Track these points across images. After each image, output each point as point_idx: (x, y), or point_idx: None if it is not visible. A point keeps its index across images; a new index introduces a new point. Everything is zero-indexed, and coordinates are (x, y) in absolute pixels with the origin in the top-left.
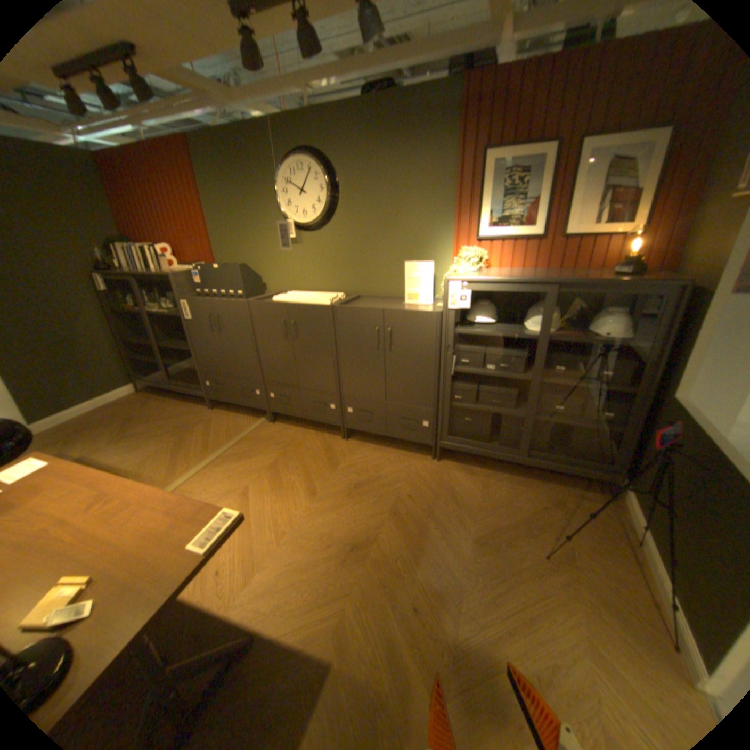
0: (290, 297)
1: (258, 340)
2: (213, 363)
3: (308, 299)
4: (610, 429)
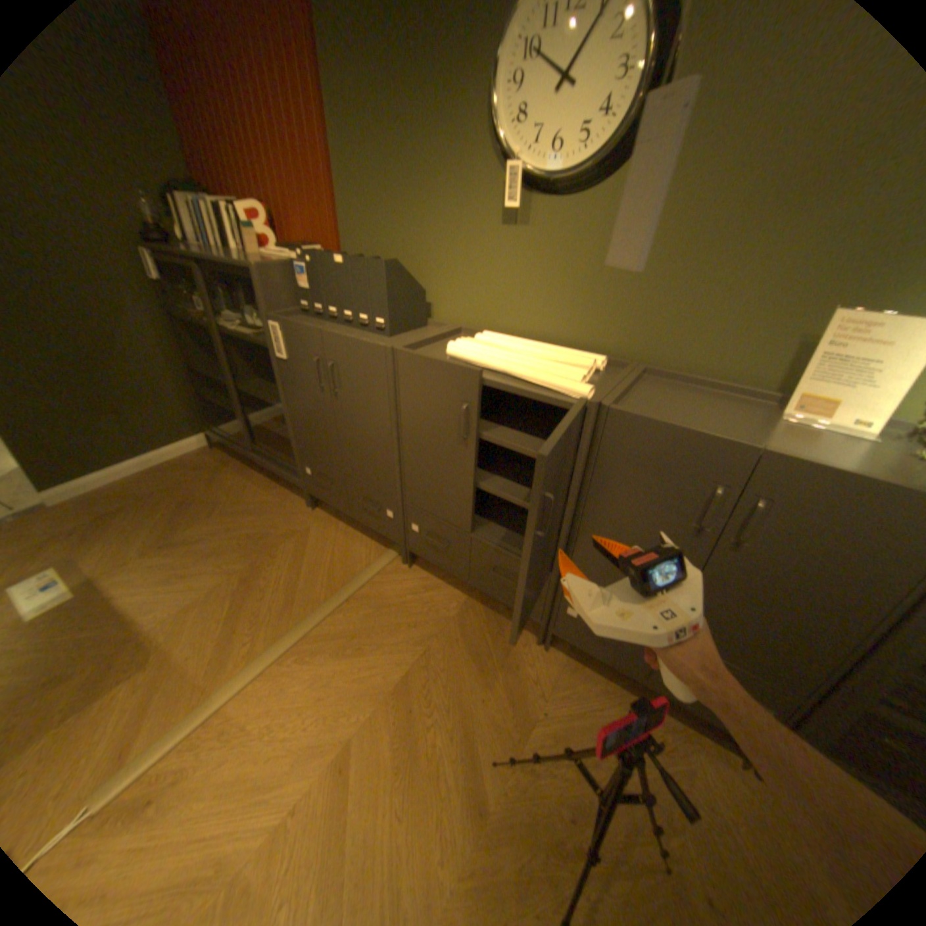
0: (485, 350)
1: (405, 425)
2: (320, 443)
3: (529, 364)
4: None
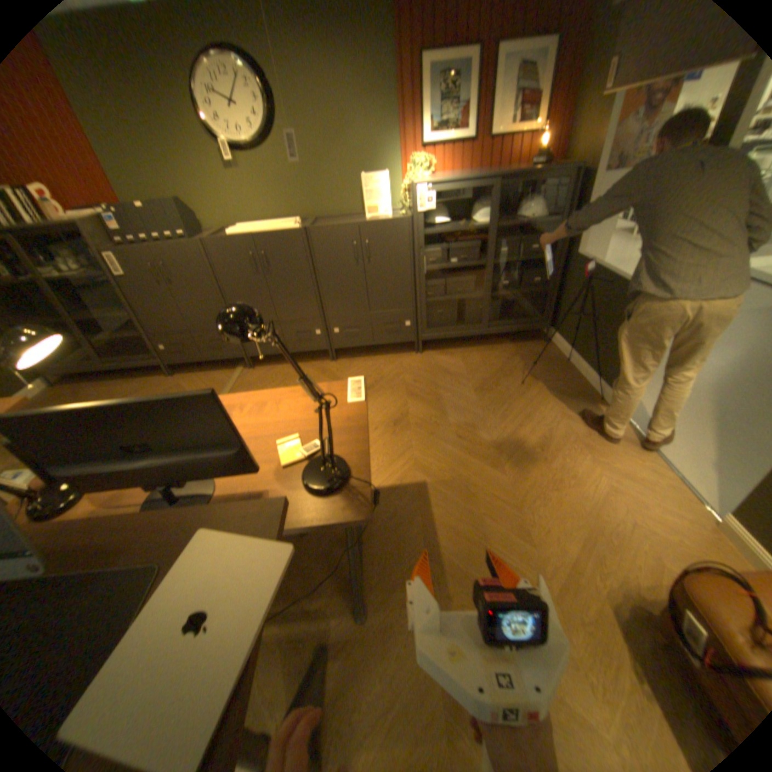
0: (244, 228)
1: (219, 281)
2: (164, 321)
3: (269, 227)
4: (539, 289)
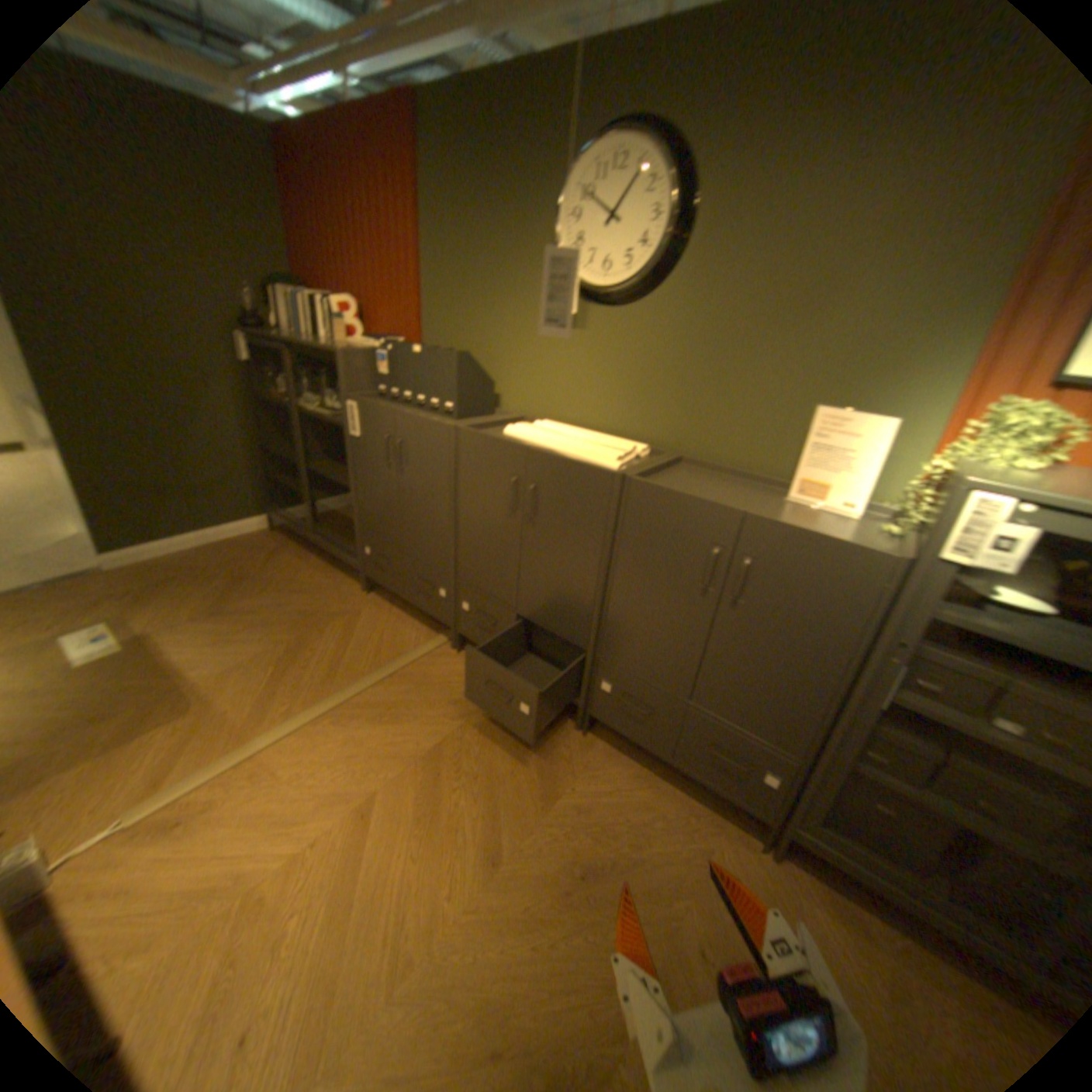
0: (538, 432)
1: (462, 500)
2: (382, 520)
3: (574, 445)
4: None
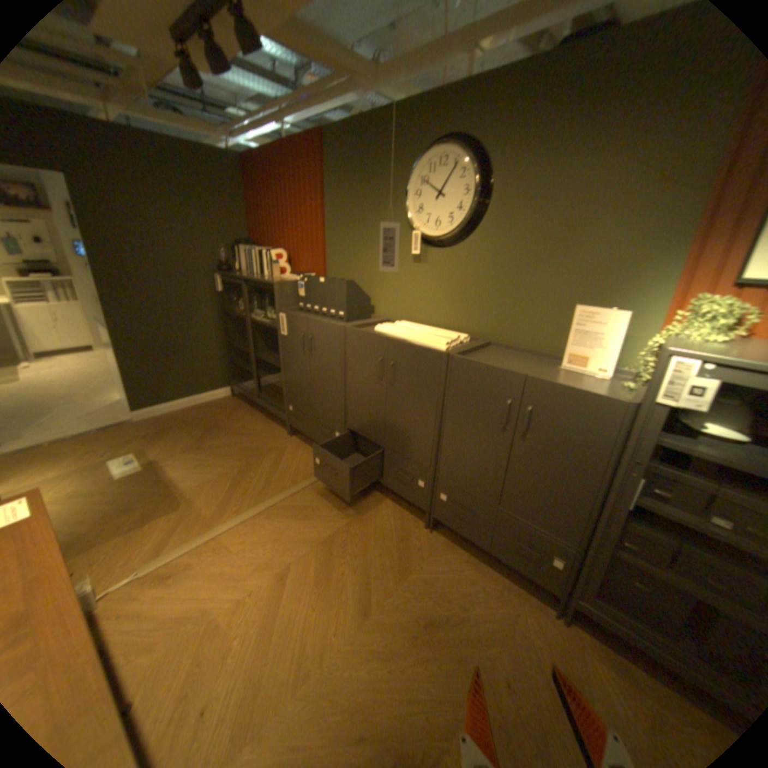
0: (396, 329)
1: (349, 374)
2: (299, 388)
3: (418, 336)
4: None
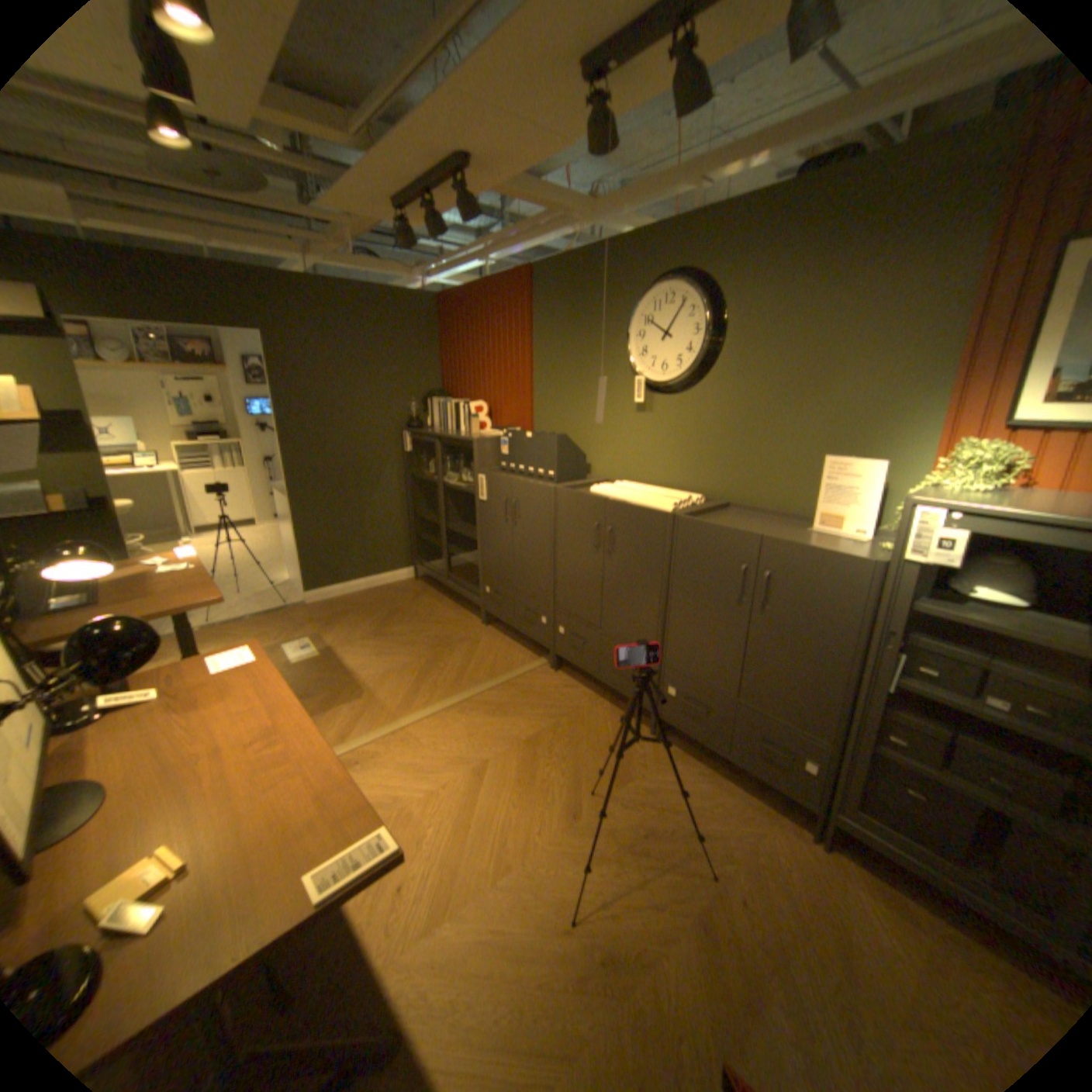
0: (616, 490)
1: (559, 544)
2: (500, 564)
3: (642, 497)
4: None
